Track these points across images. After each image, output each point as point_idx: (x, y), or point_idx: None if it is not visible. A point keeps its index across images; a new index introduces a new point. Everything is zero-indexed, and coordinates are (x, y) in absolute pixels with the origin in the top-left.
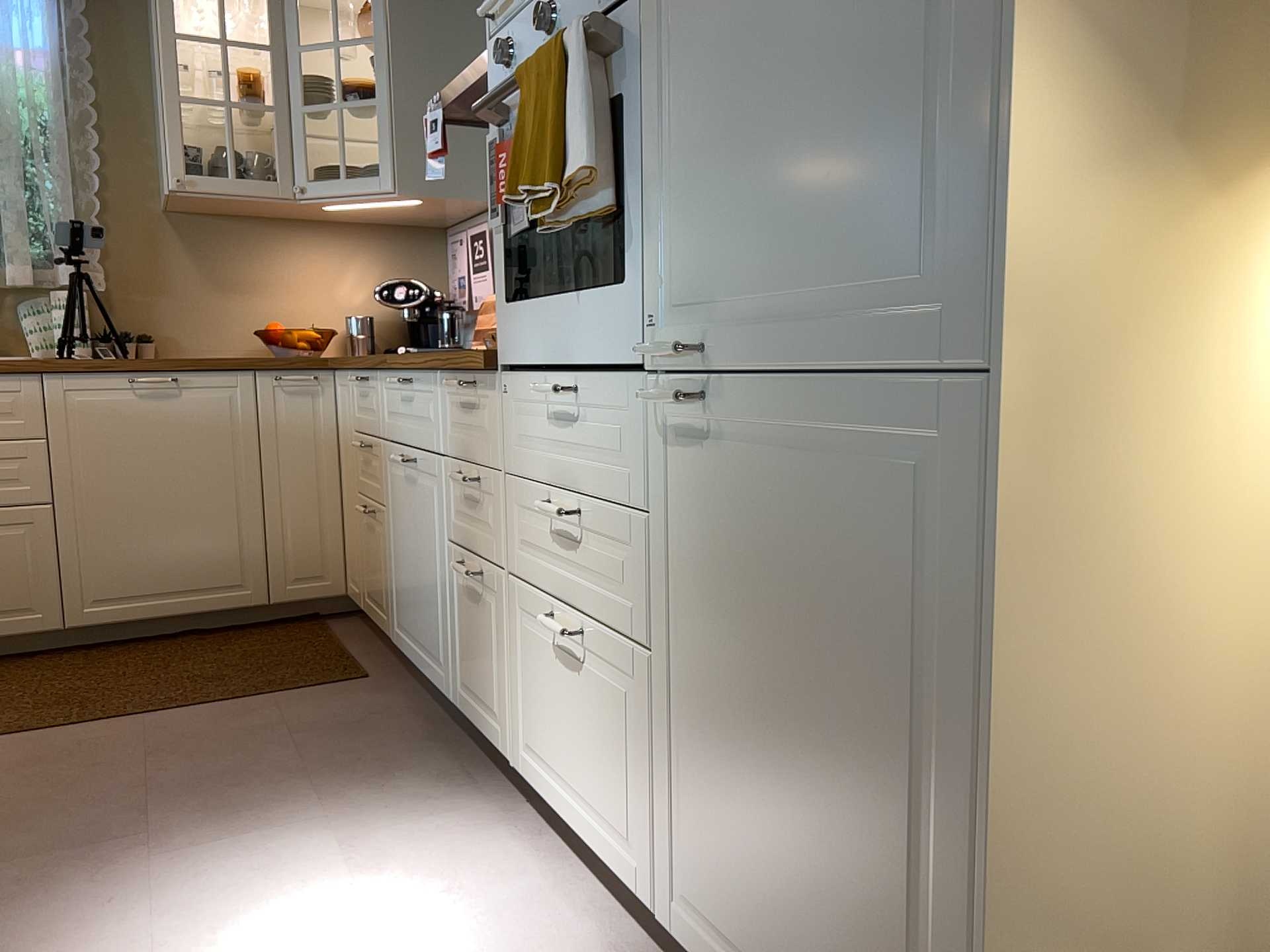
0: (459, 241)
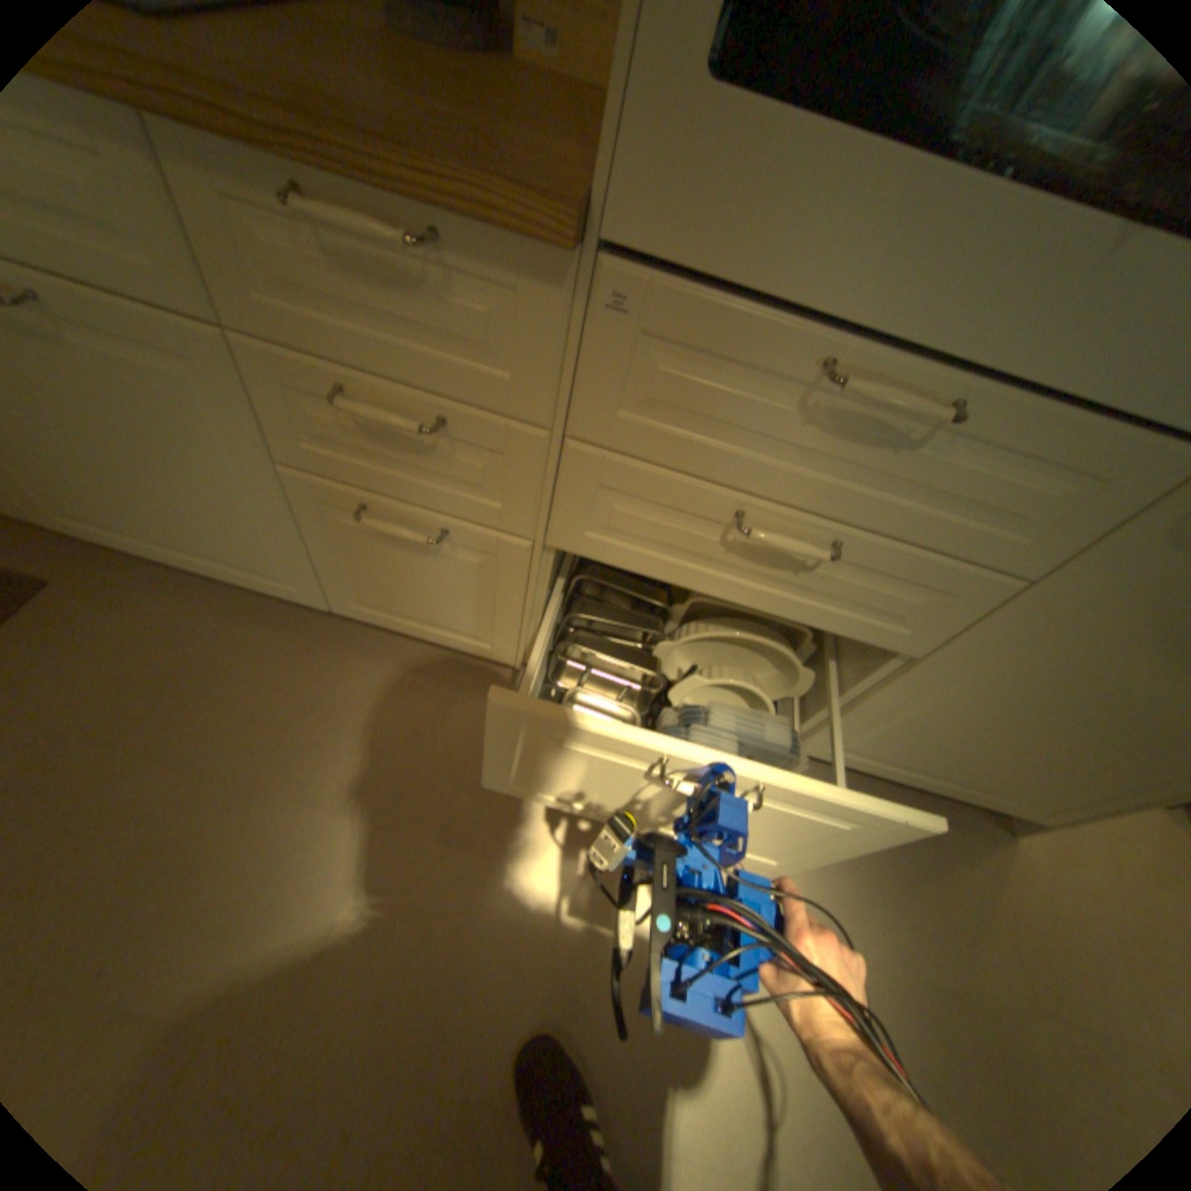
0: None
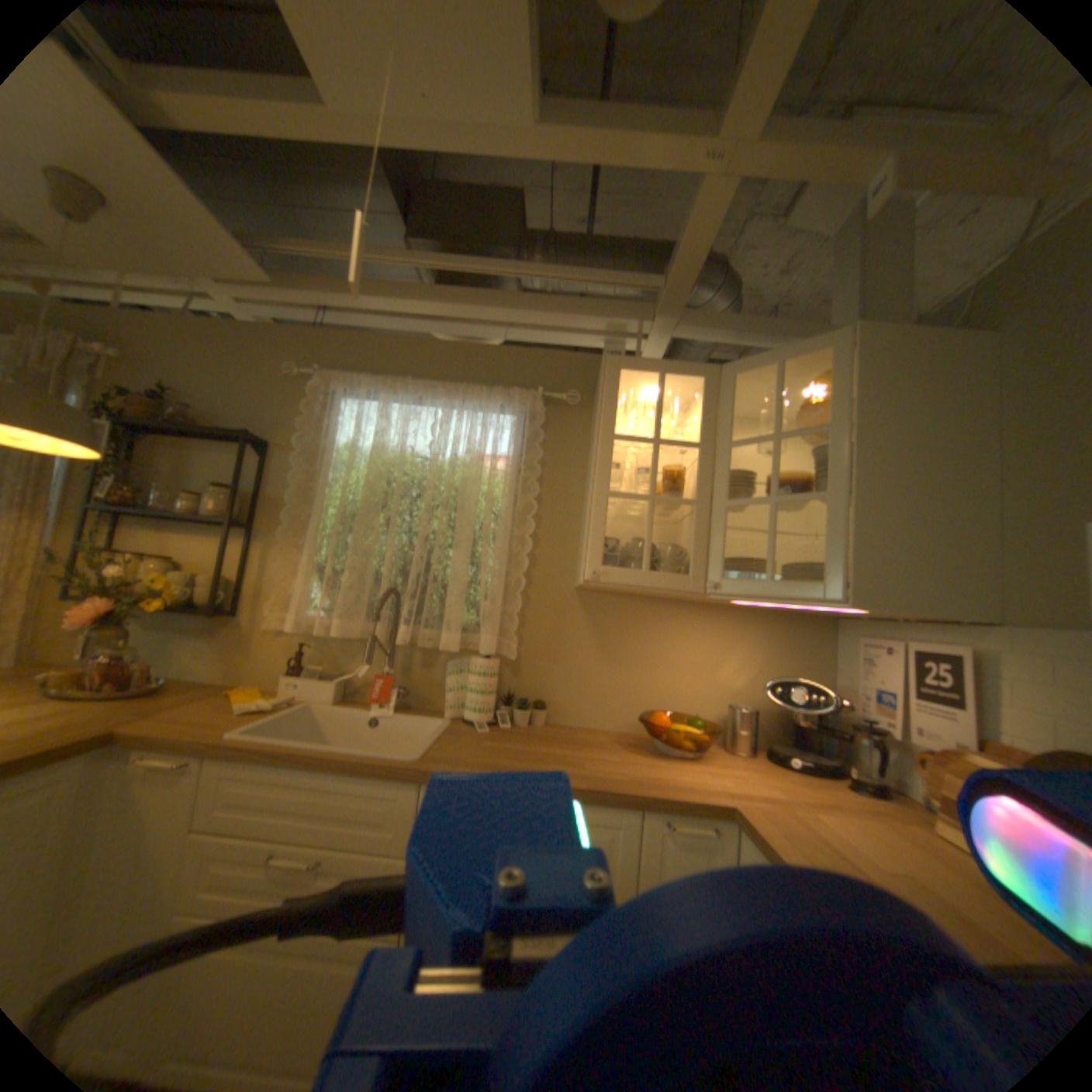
0: (887, 651)
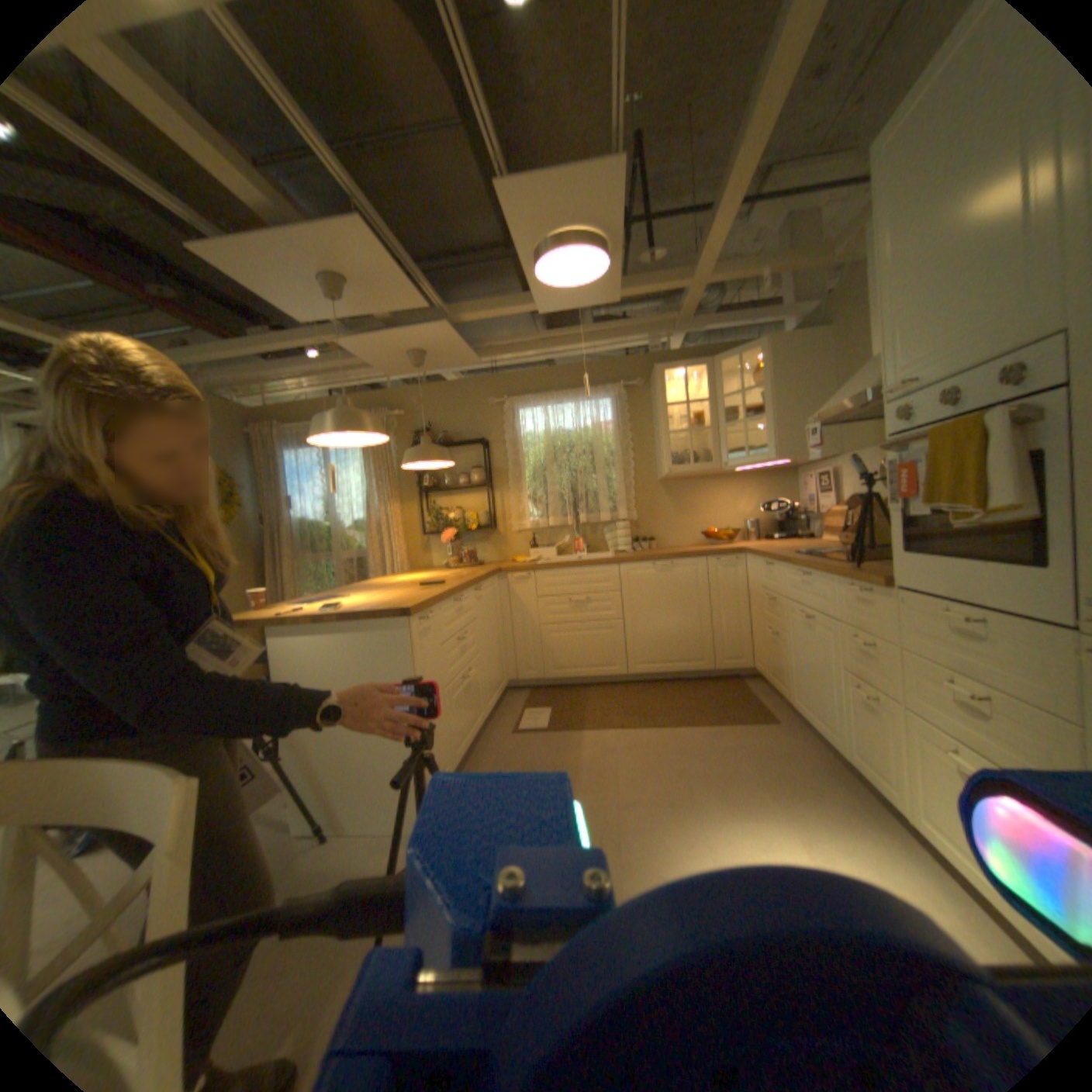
0: (808, 477)
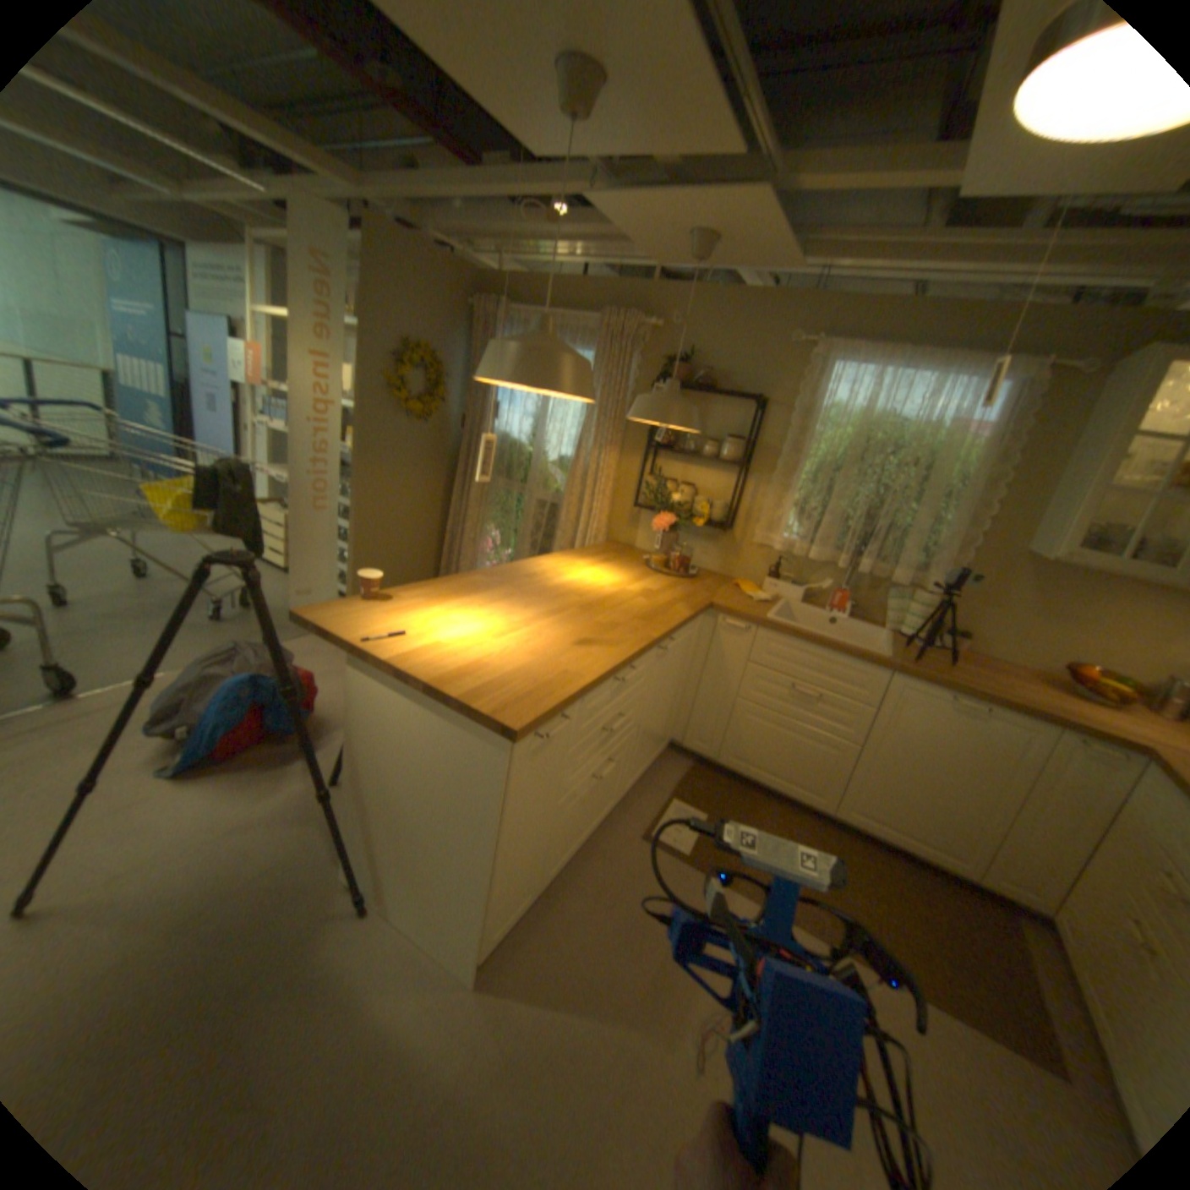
0: None
